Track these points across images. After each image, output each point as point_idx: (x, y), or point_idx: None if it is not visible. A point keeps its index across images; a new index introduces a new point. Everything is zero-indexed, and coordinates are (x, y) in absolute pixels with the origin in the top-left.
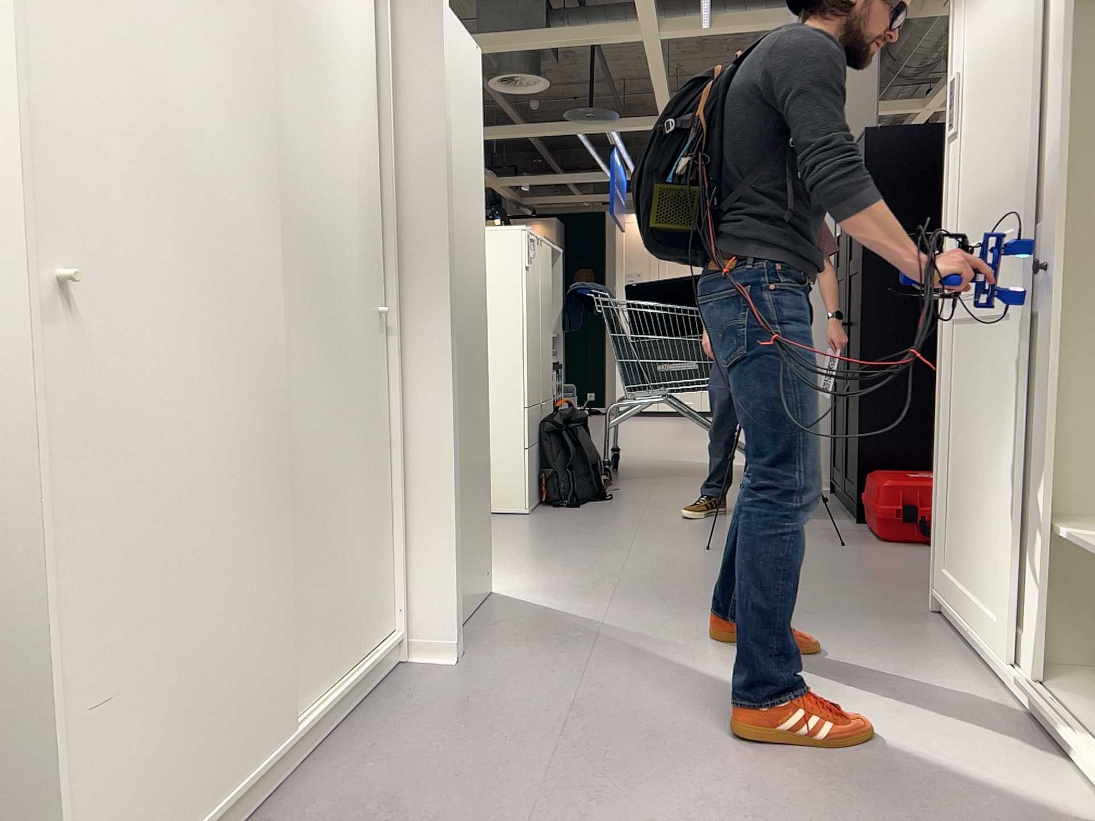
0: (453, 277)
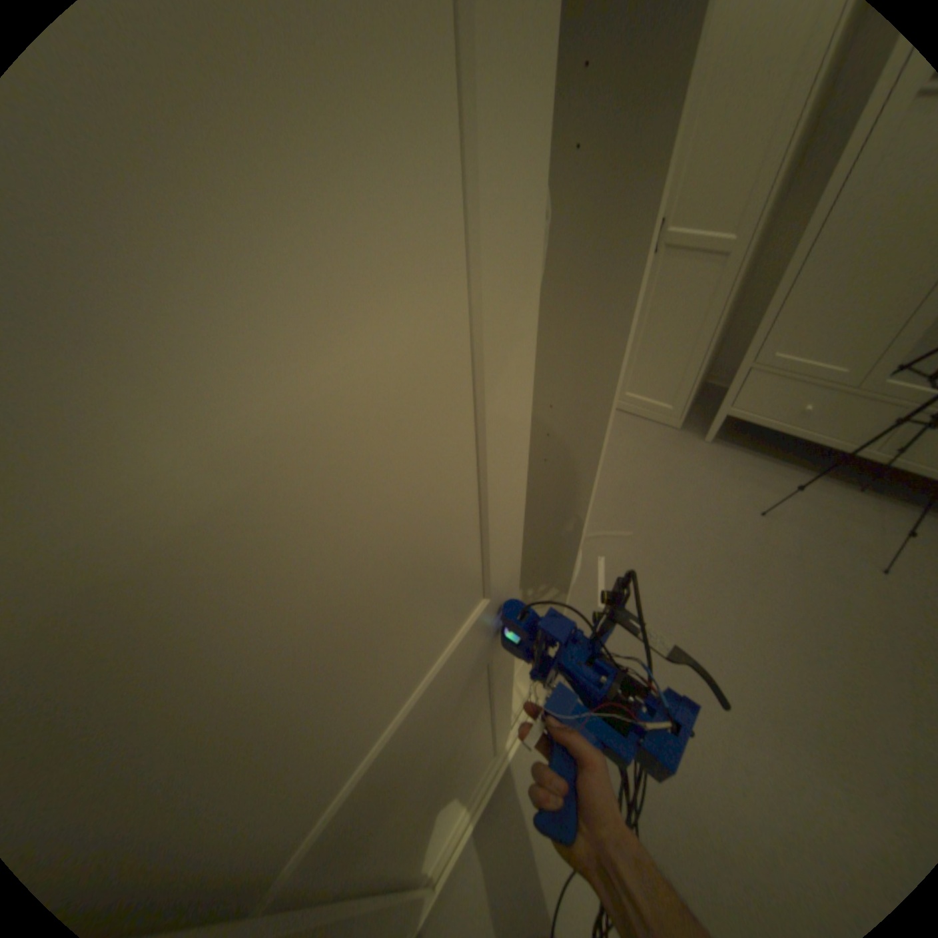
0: None
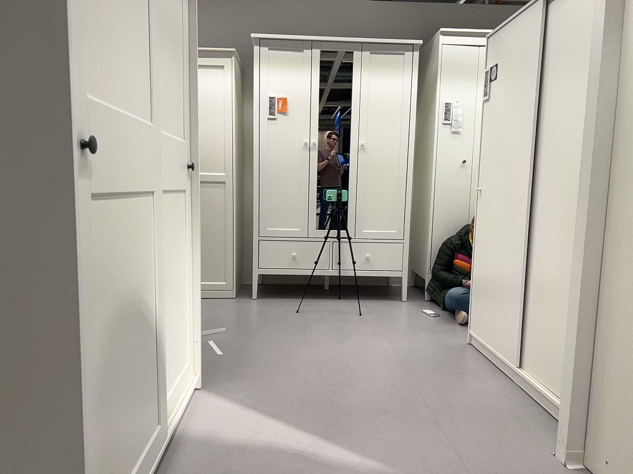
0: (589, 167)
